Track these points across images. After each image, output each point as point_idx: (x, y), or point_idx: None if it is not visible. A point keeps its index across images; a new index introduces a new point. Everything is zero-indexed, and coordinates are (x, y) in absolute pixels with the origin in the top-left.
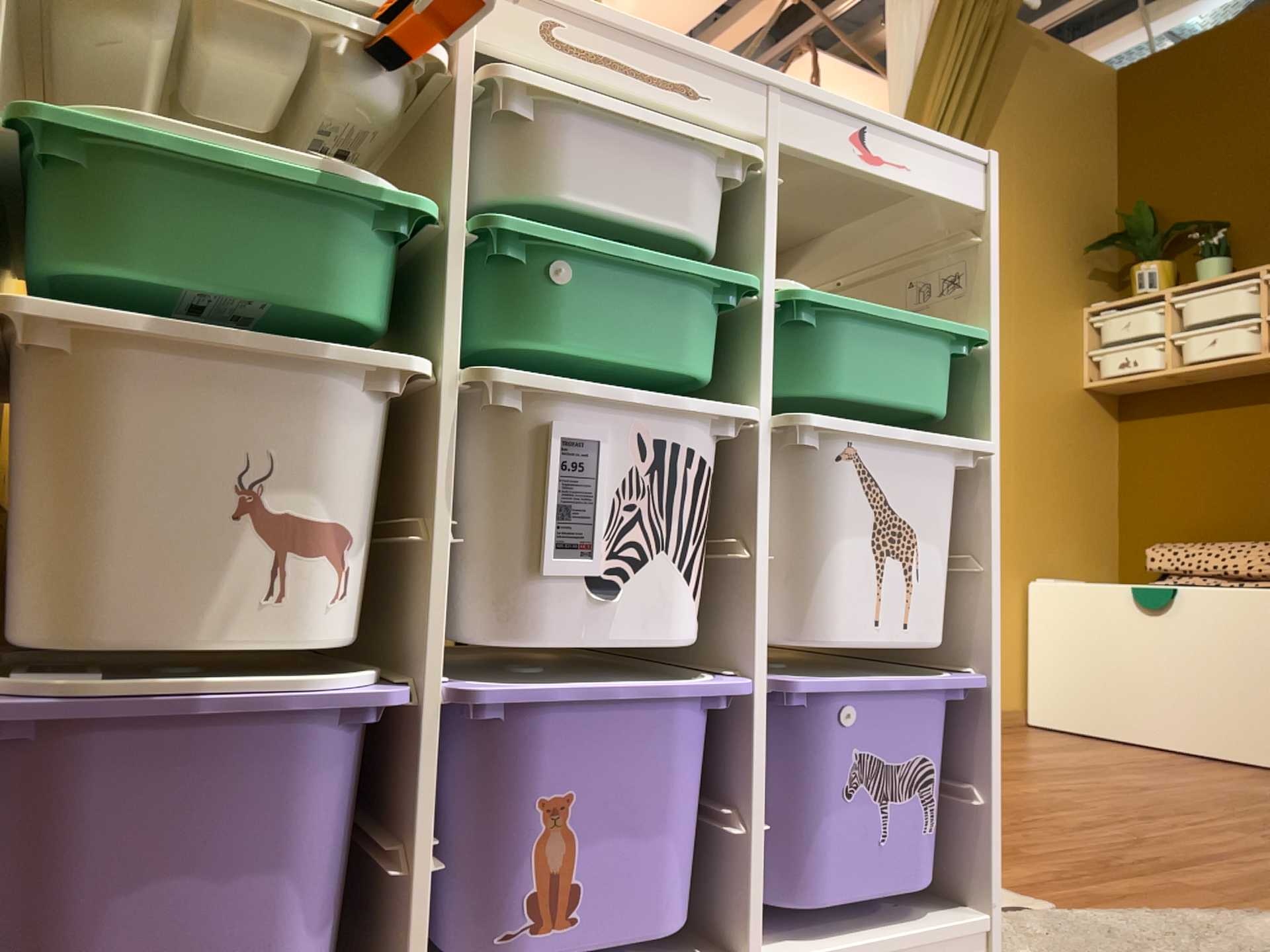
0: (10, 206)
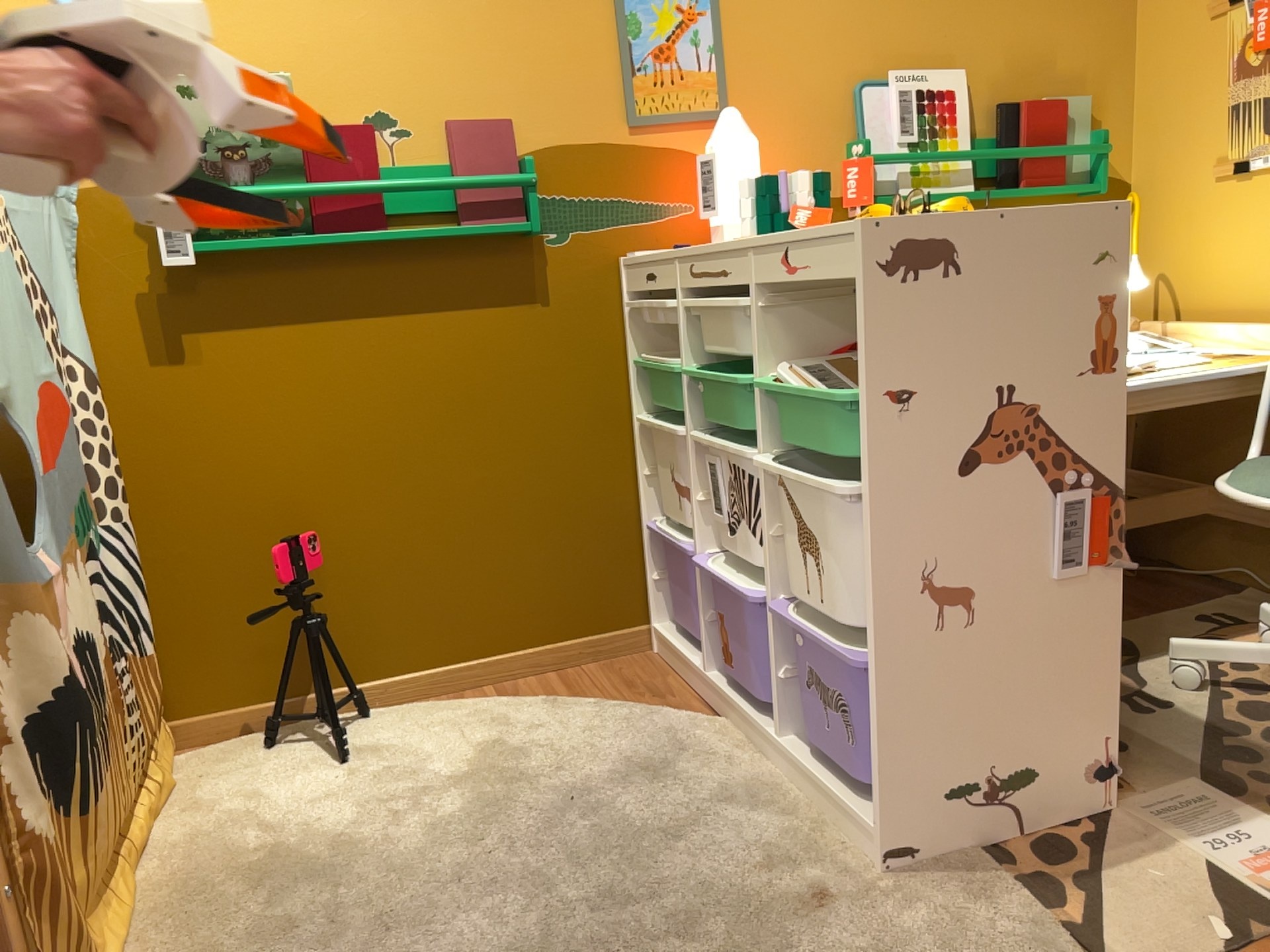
0: (639, 382)
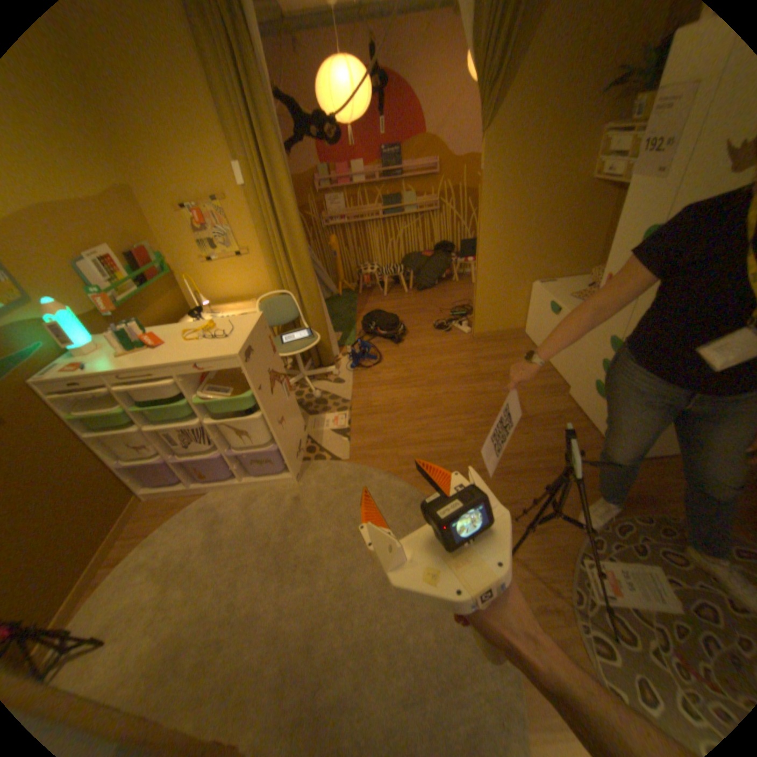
0: (74, 424)
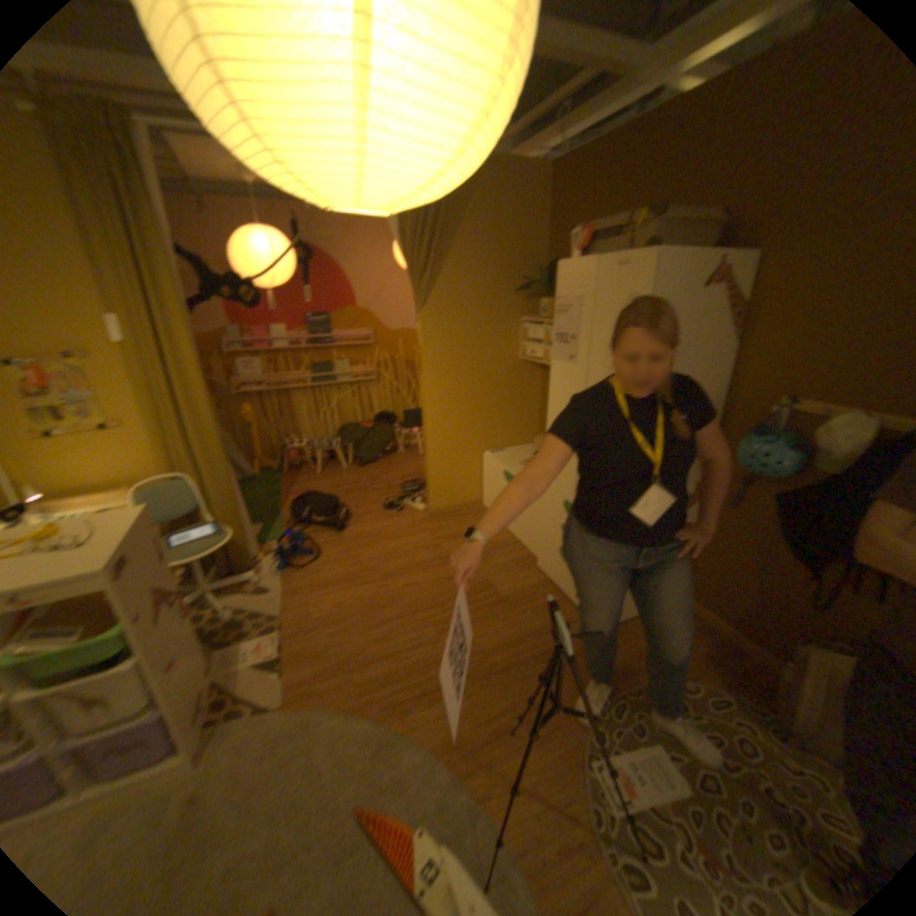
0: None
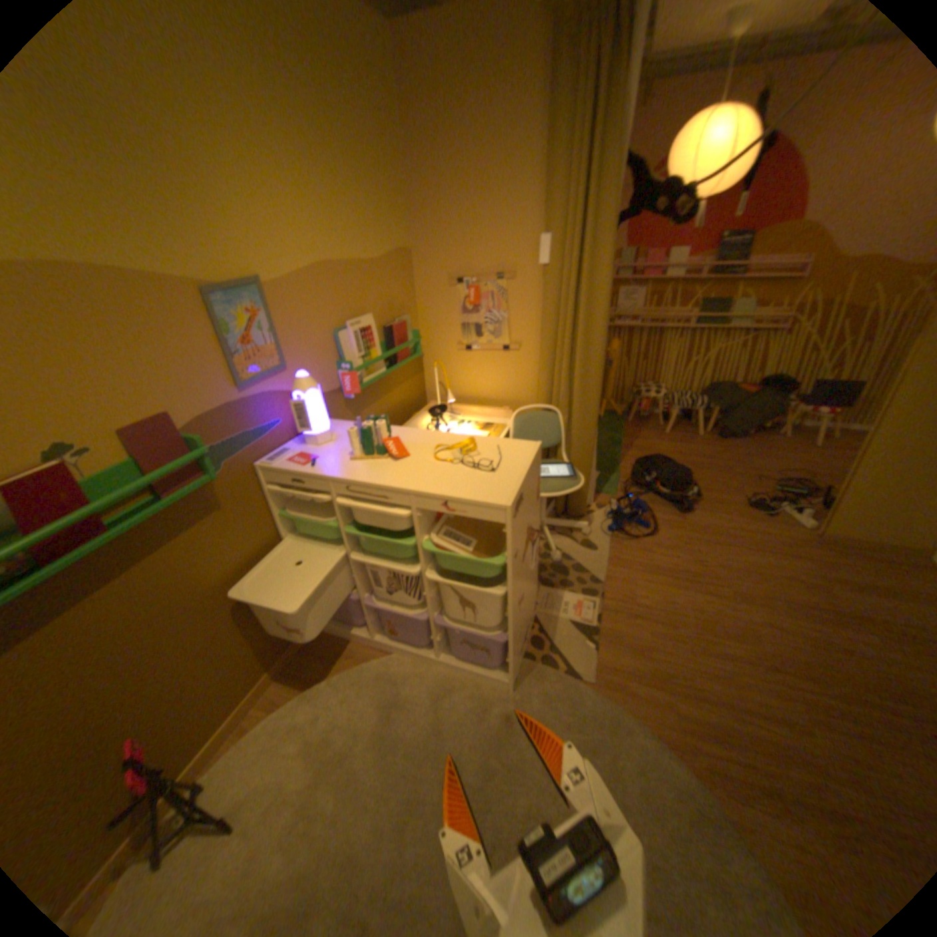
0: (282, 521)
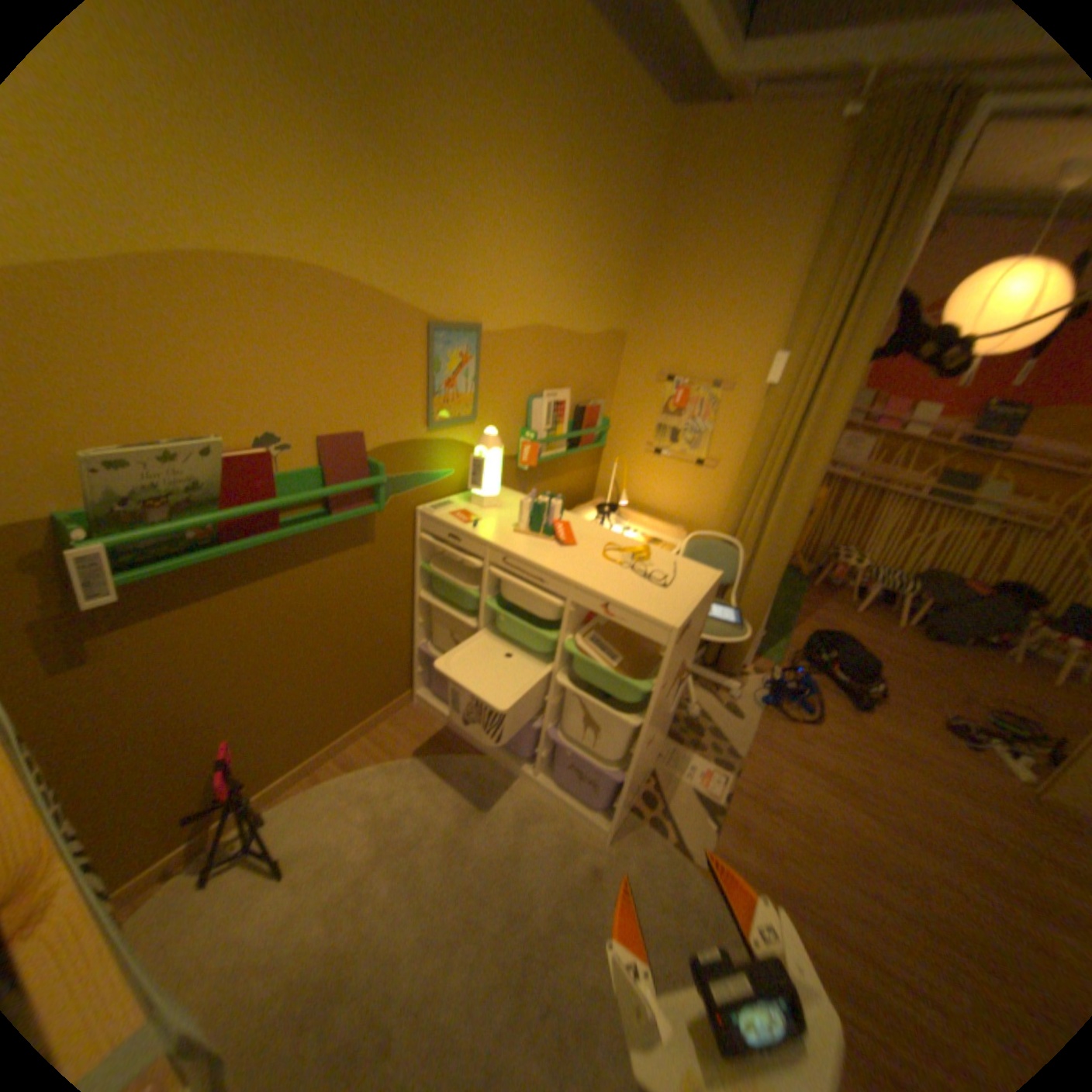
0: (421, 577)
